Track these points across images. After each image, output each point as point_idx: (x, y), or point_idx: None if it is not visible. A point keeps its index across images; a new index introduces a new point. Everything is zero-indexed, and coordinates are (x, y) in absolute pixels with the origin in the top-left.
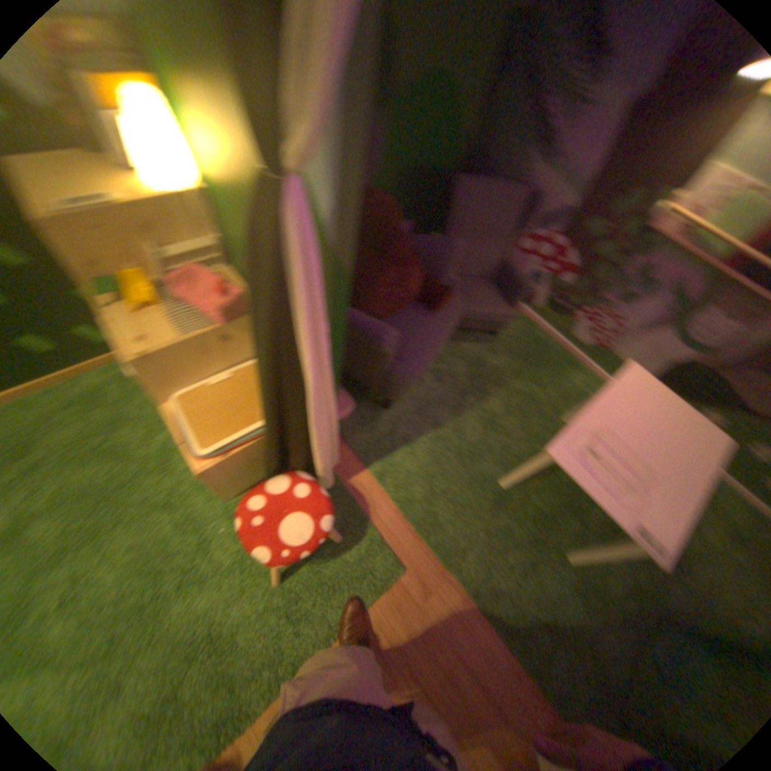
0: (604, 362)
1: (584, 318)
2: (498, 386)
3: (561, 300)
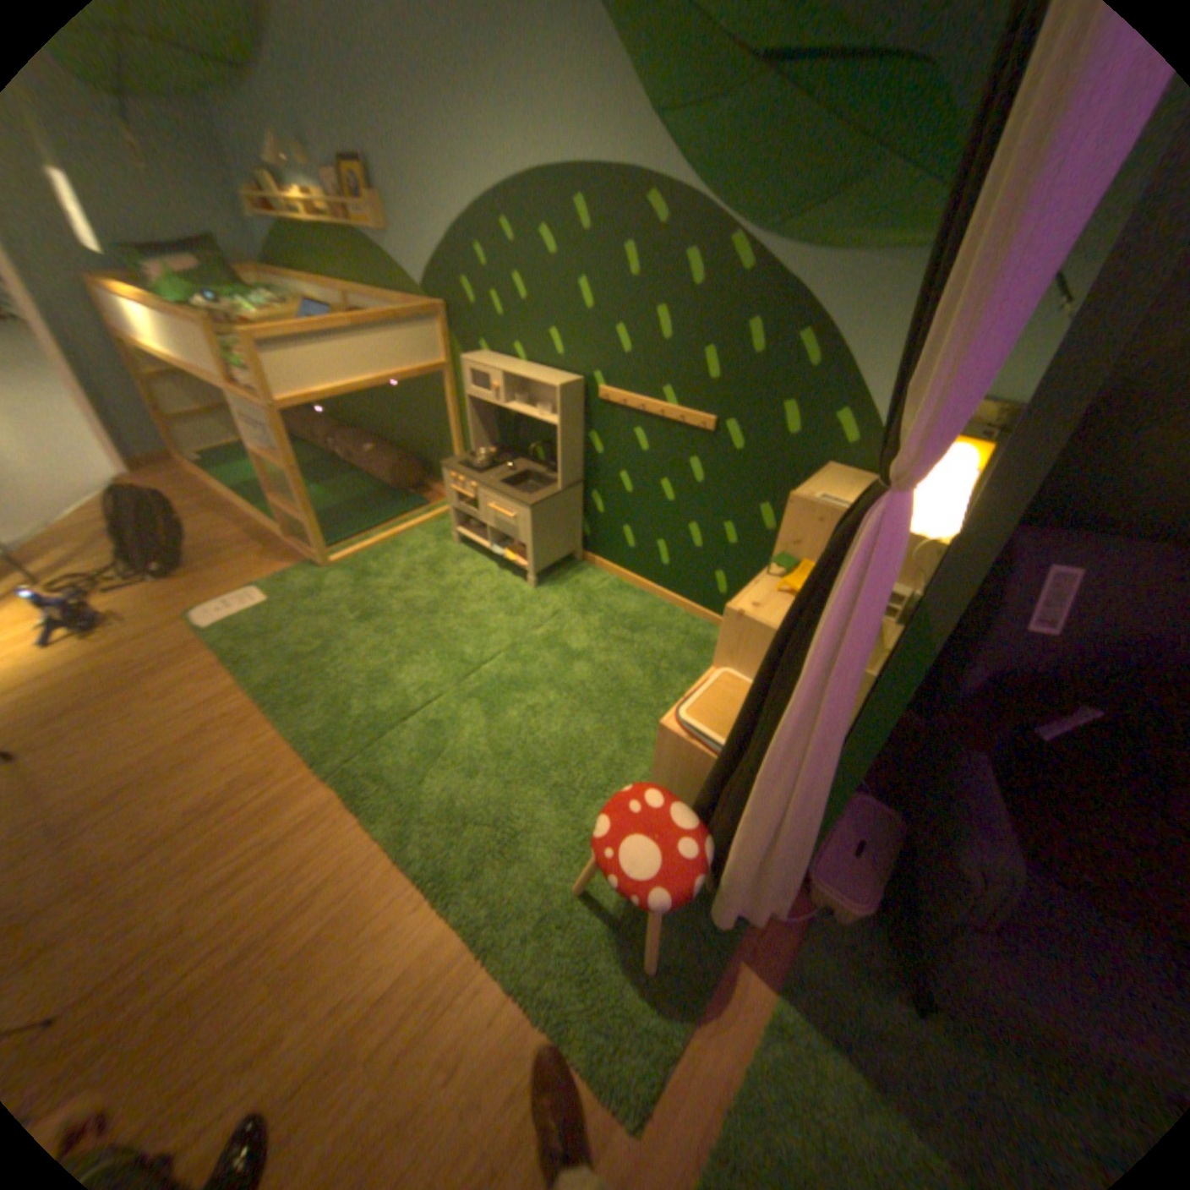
0: None
1: None
2: None
3: None
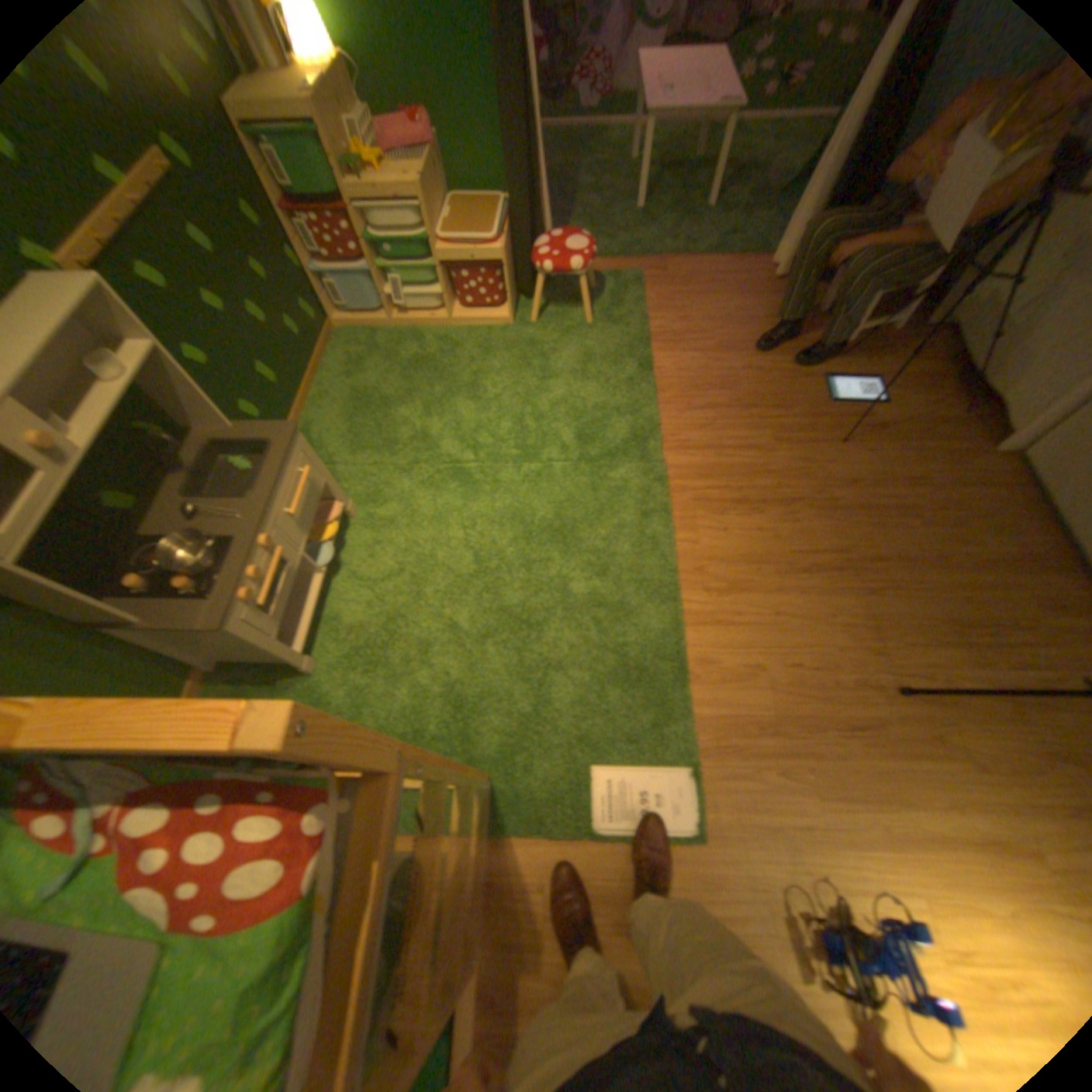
0: (618, 109)
1: (579, 82)
2: (574, 173)
3: (553, 84)
